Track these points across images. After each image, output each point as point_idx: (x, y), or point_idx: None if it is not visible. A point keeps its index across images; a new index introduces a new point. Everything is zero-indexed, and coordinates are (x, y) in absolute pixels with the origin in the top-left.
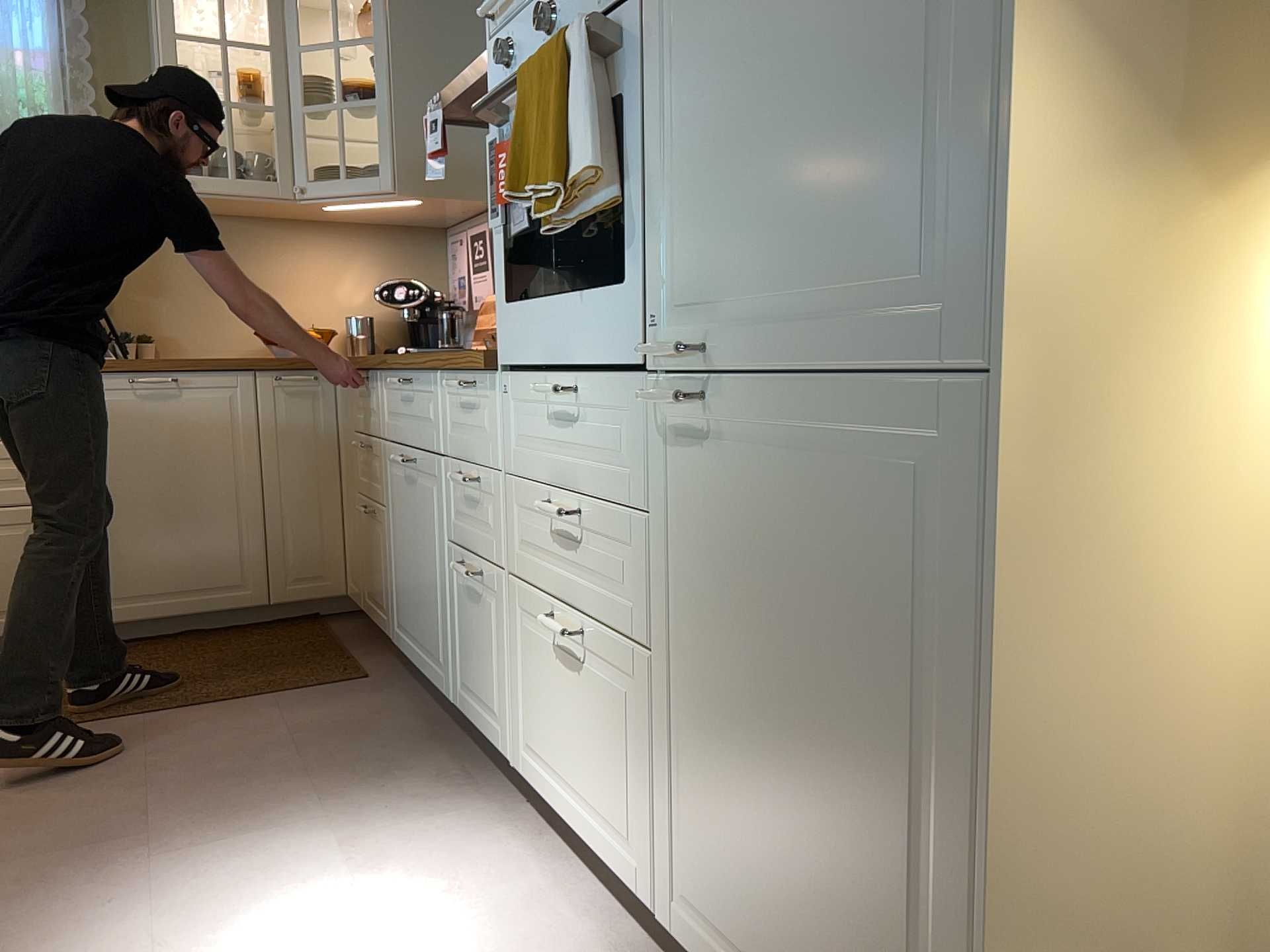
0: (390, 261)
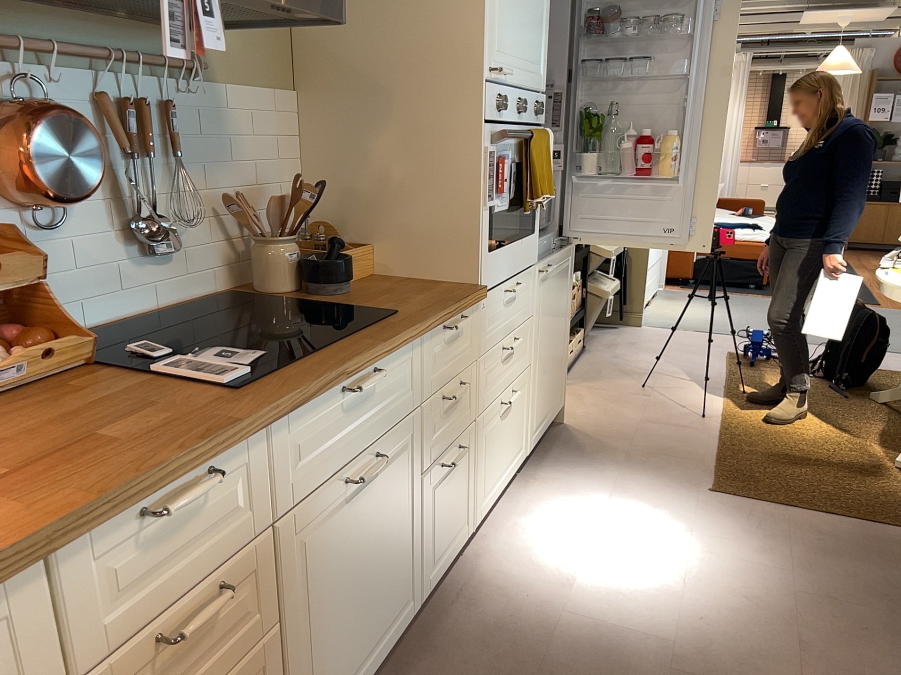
0: None
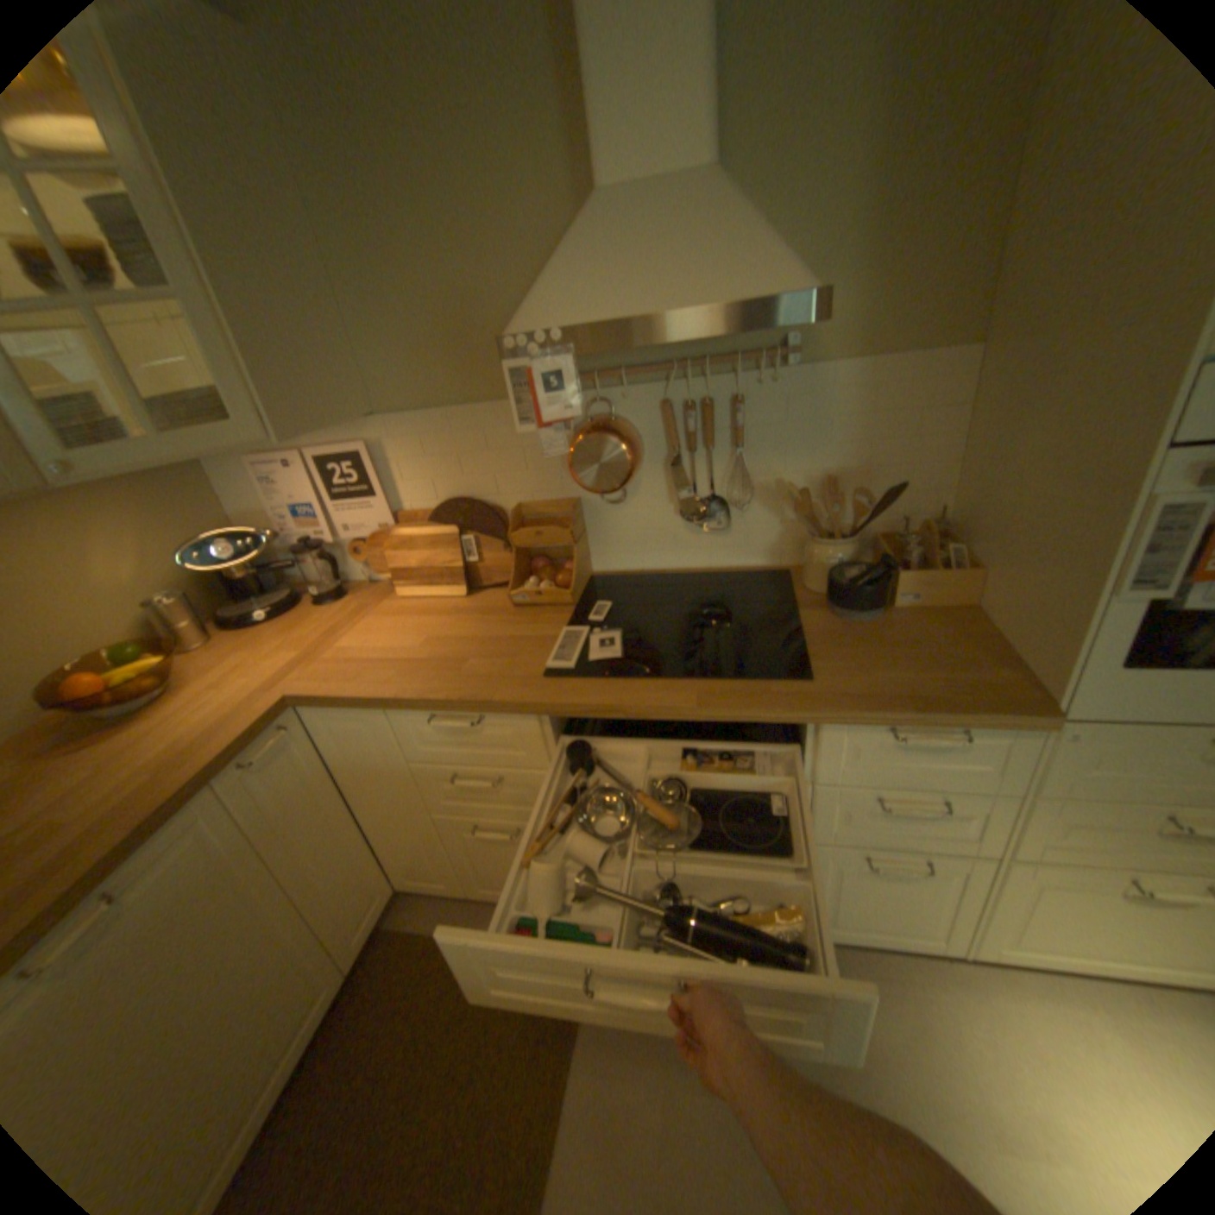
0: (141, 506)
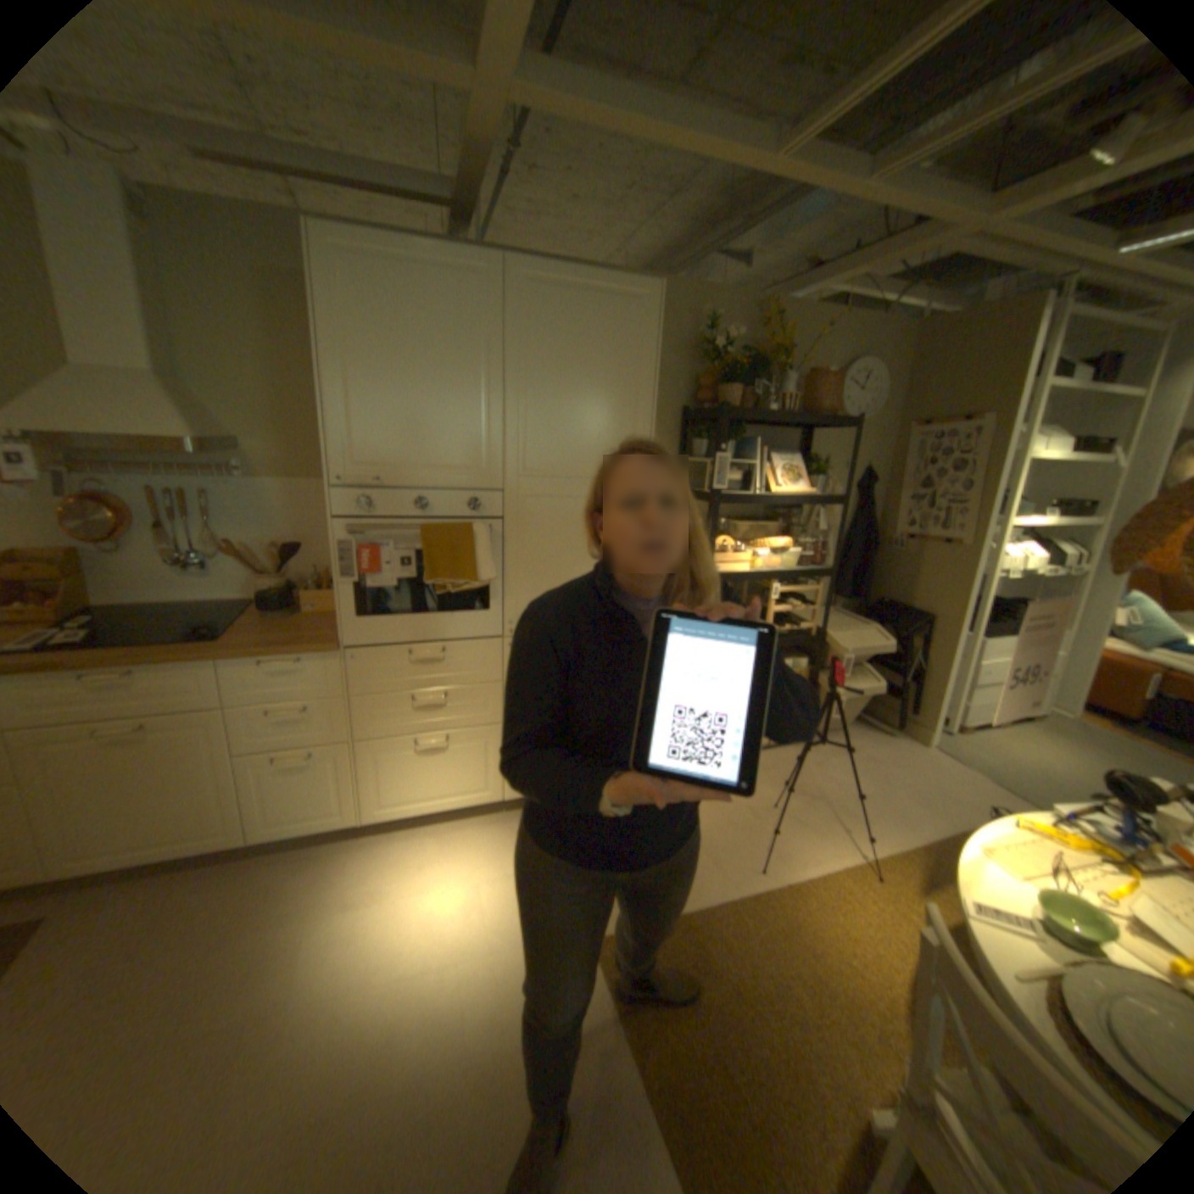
0: None
